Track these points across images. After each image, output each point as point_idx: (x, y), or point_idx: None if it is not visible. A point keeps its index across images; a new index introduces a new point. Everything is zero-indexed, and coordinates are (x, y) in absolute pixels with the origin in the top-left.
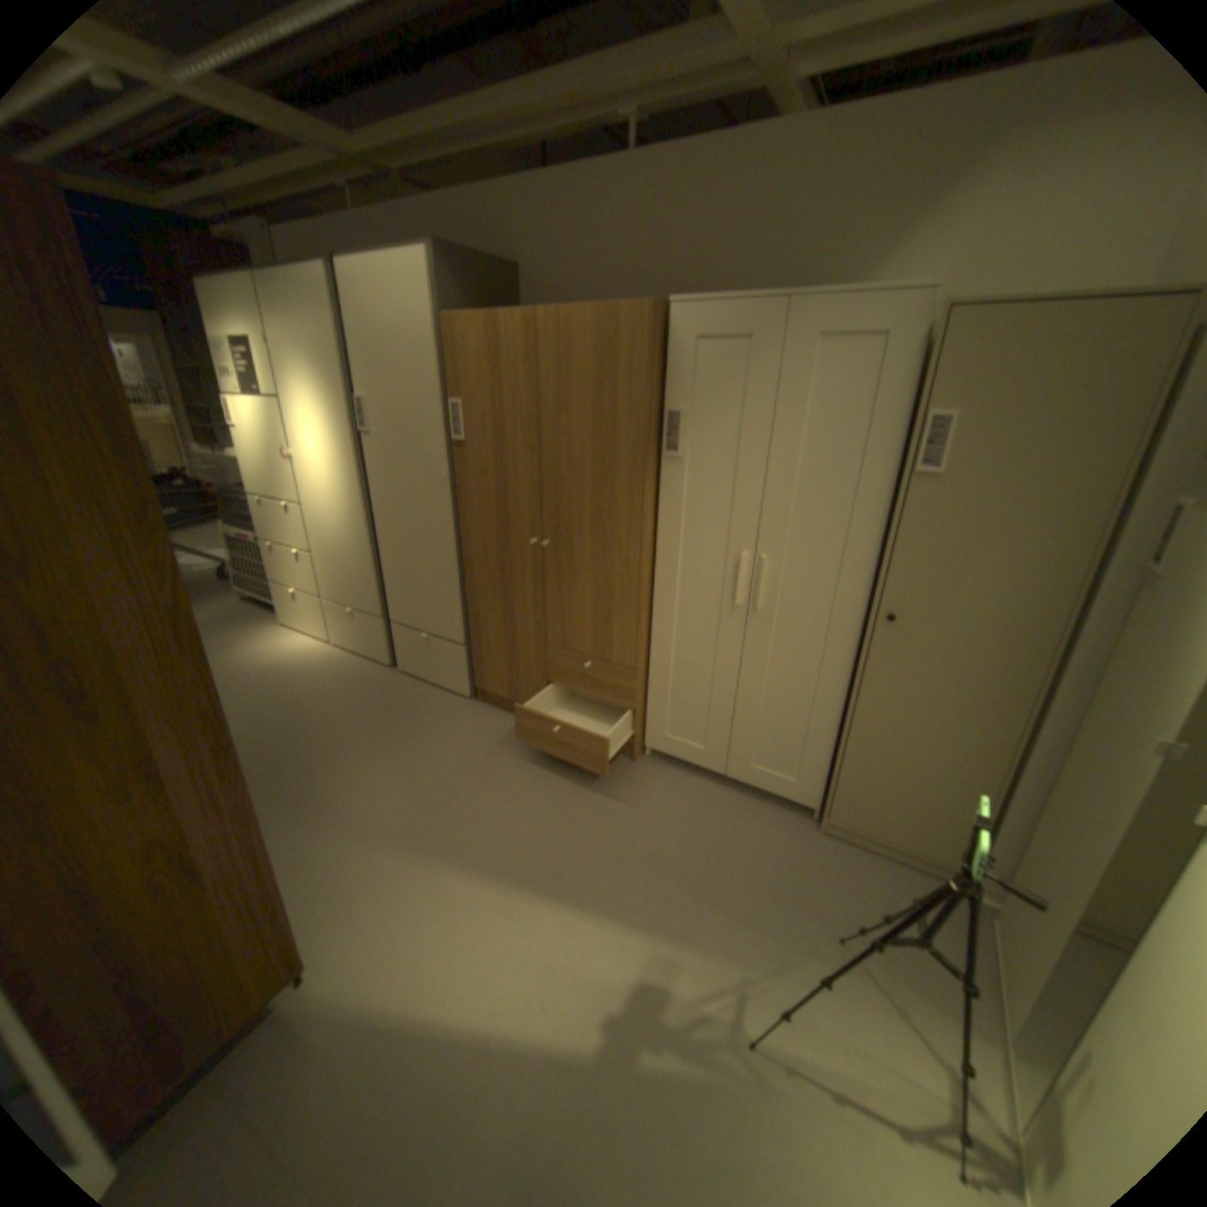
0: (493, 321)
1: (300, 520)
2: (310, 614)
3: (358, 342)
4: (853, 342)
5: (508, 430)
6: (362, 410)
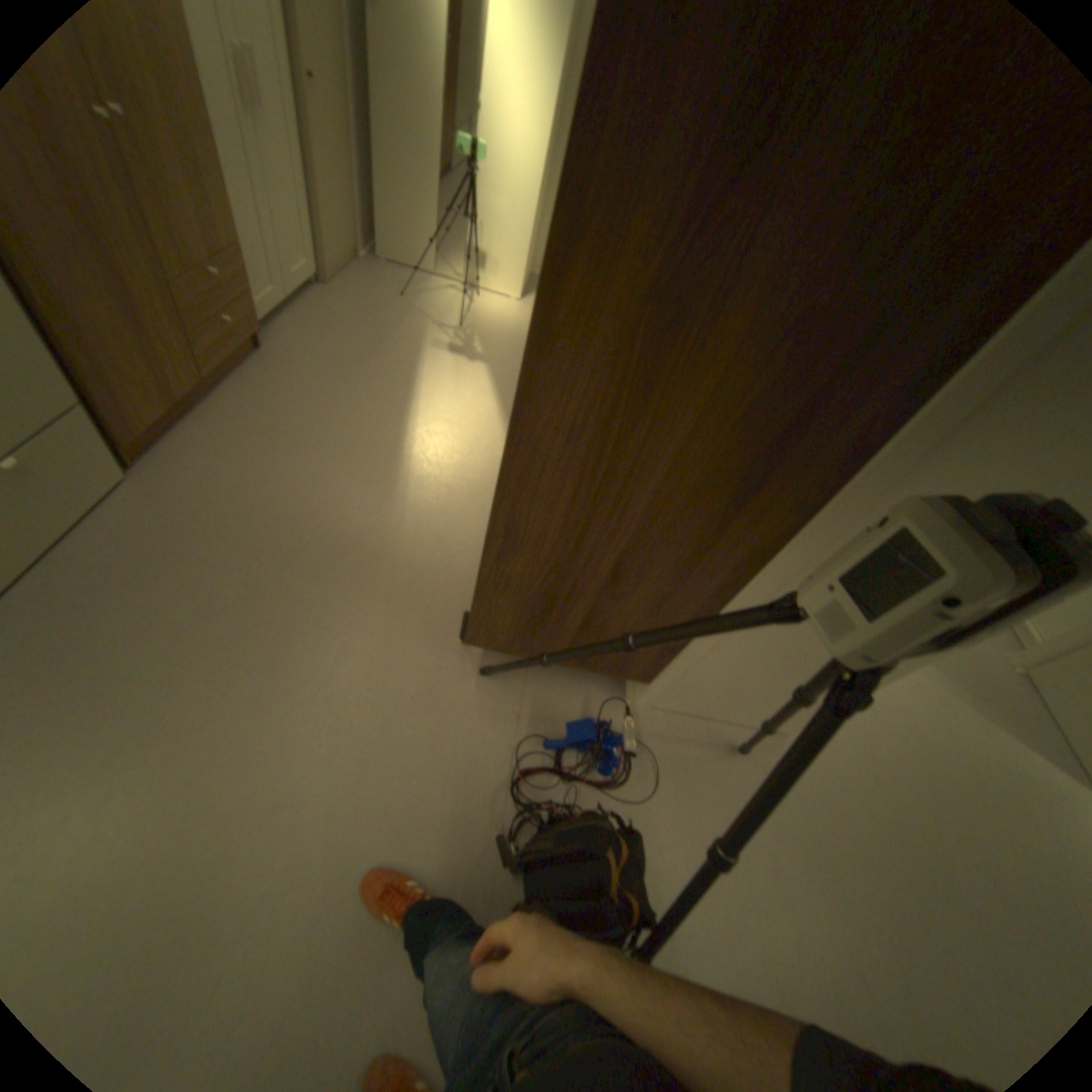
0: None
1: None
2: None
3: None
4: None
5: None
6: None
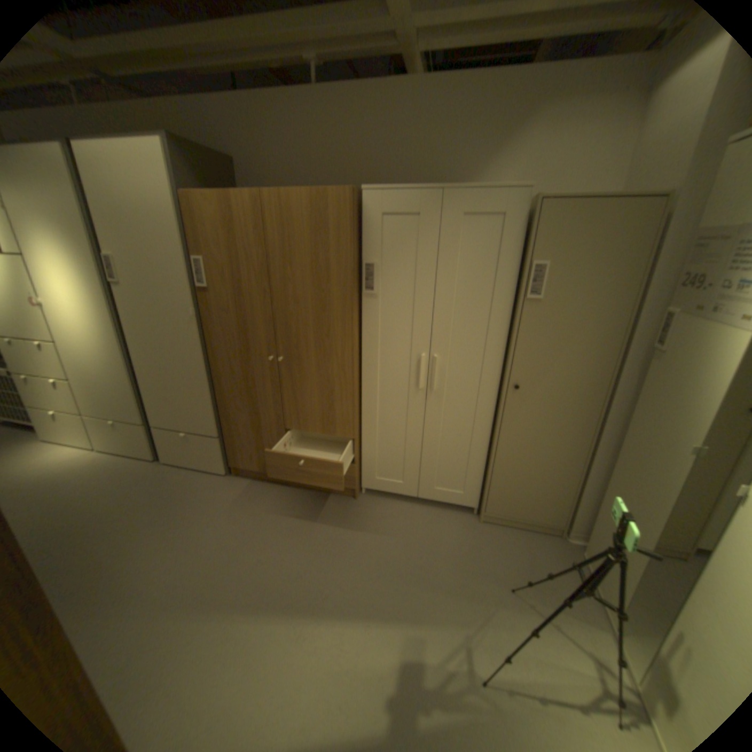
0: (226, 197)
1: (55, 355)
2: (73, 429)
3: (102, 210)
4: (485, 219)
5: (245, 278)
6: (111, 264)
